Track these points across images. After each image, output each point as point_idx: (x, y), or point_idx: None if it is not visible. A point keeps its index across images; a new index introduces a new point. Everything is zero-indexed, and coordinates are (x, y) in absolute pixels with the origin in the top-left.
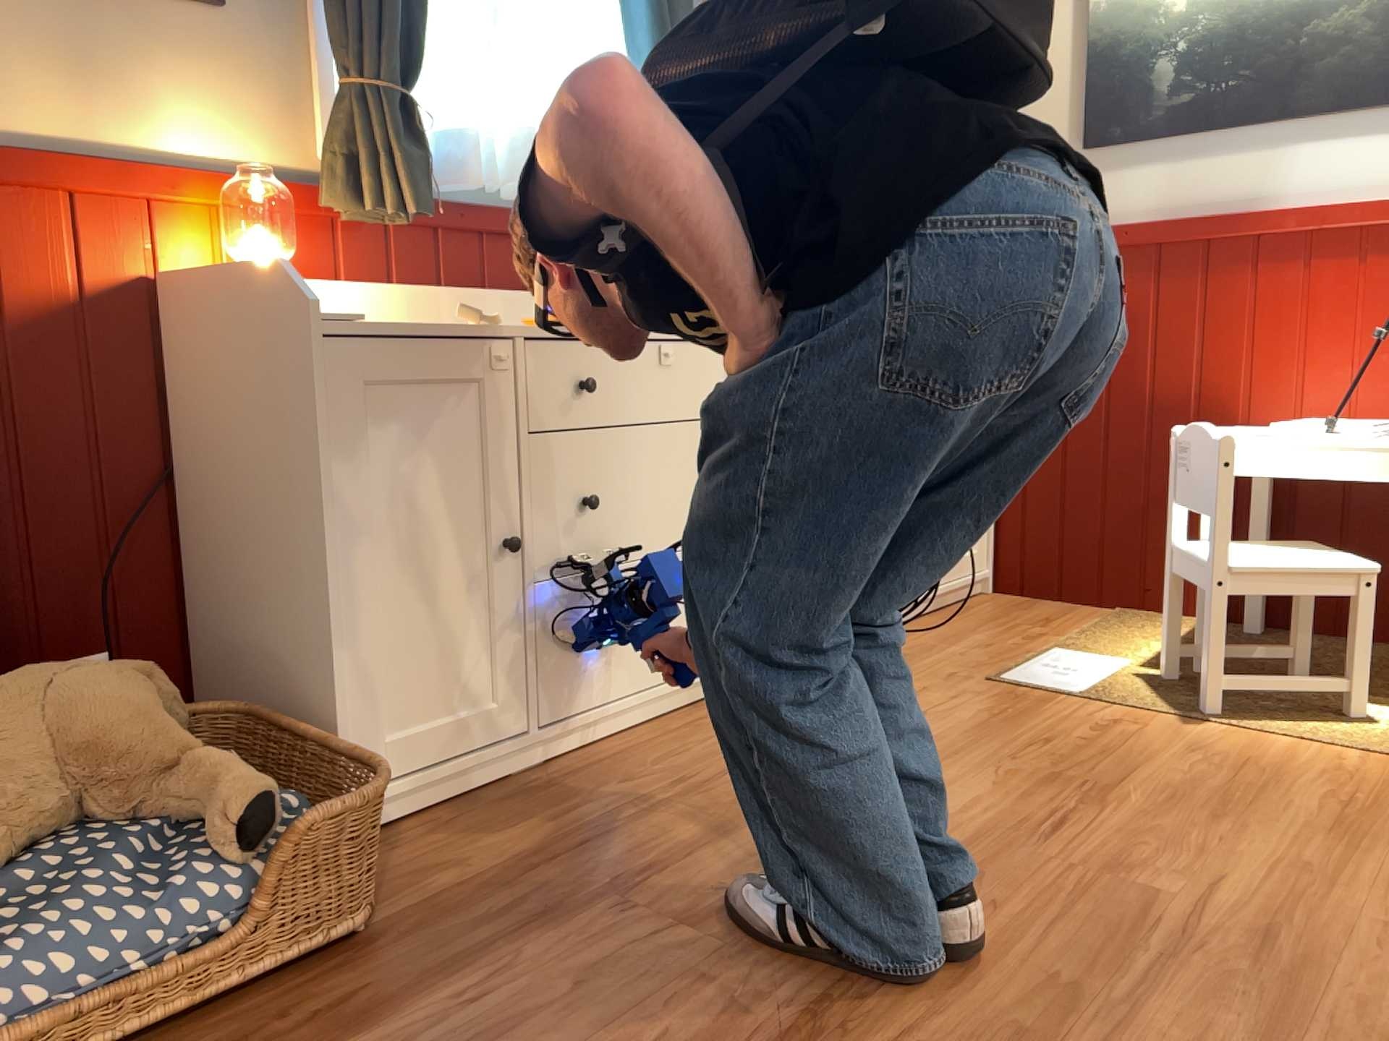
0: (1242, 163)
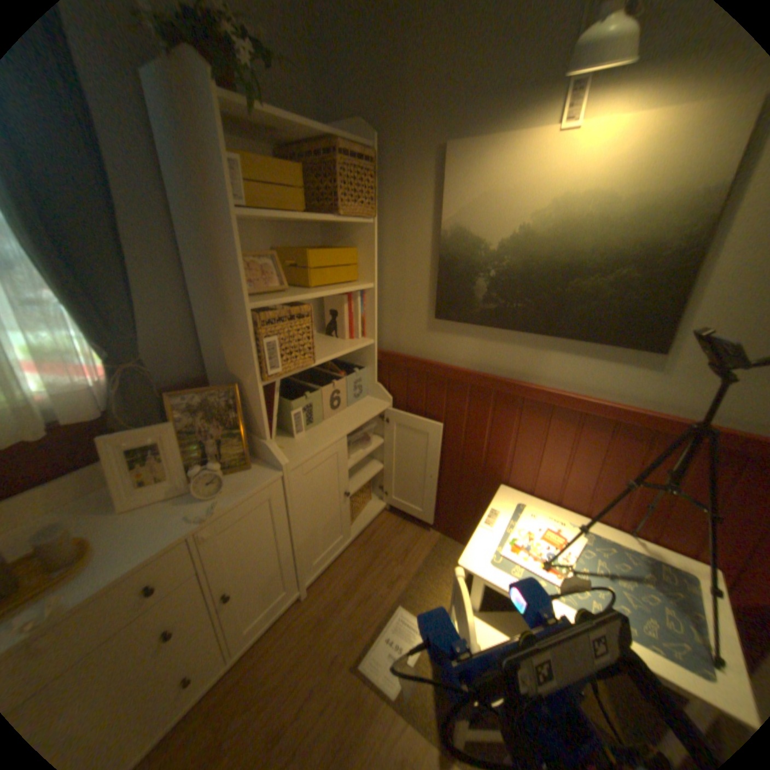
0: (523, 352)
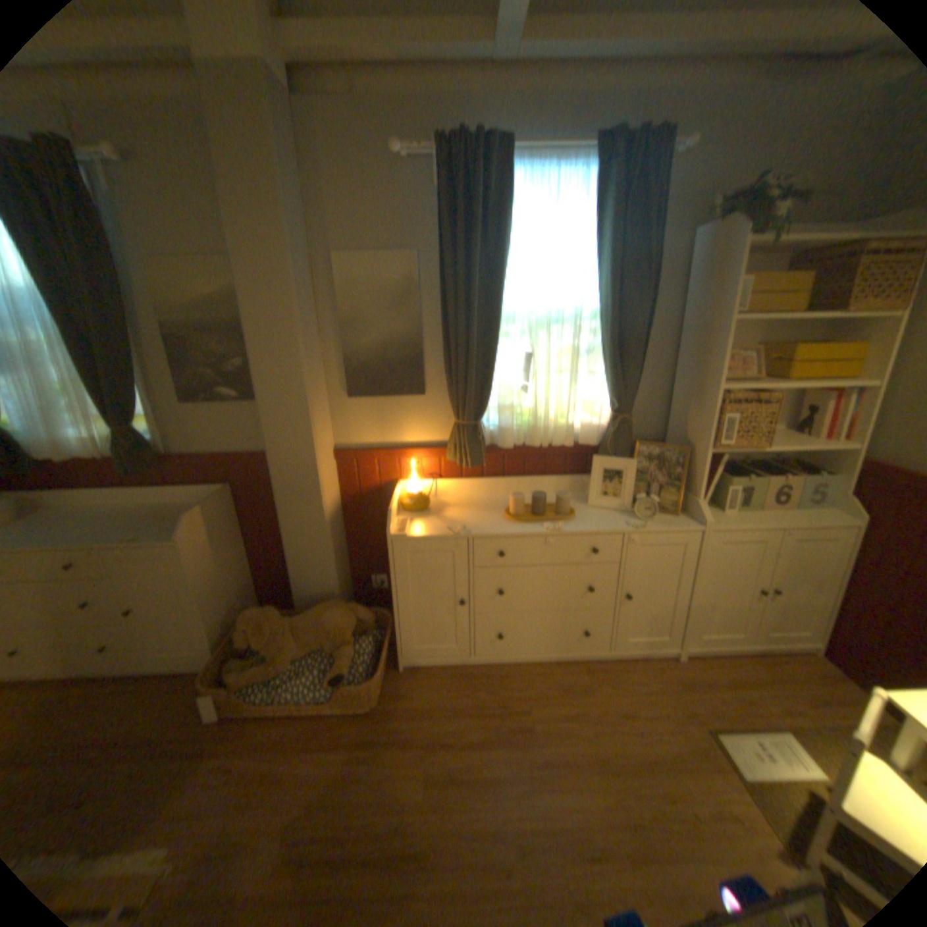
0: None
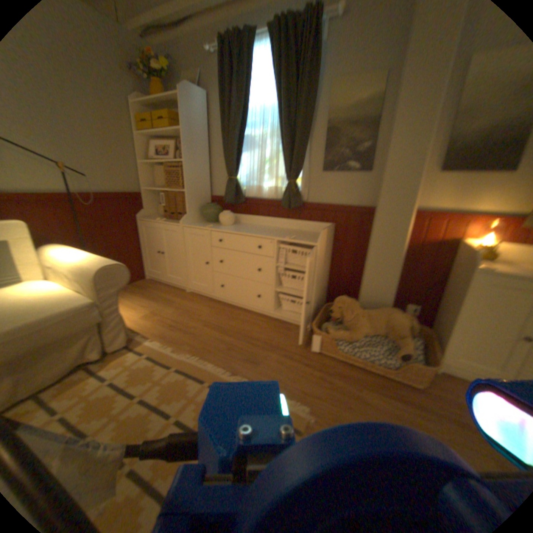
0: None
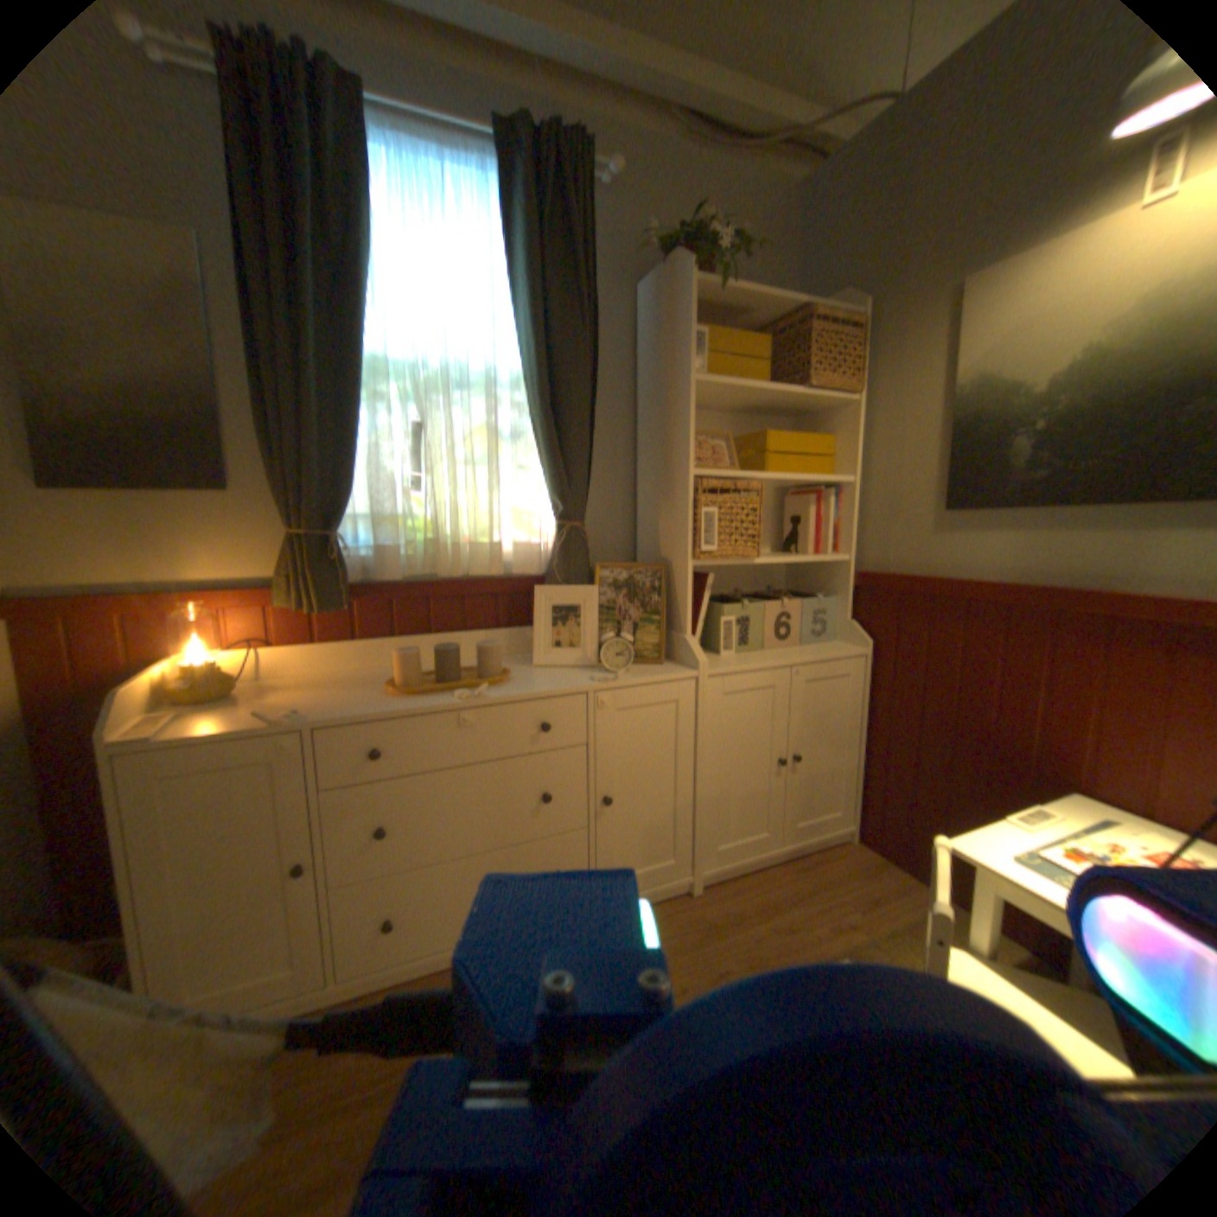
0: (1104, 540)
